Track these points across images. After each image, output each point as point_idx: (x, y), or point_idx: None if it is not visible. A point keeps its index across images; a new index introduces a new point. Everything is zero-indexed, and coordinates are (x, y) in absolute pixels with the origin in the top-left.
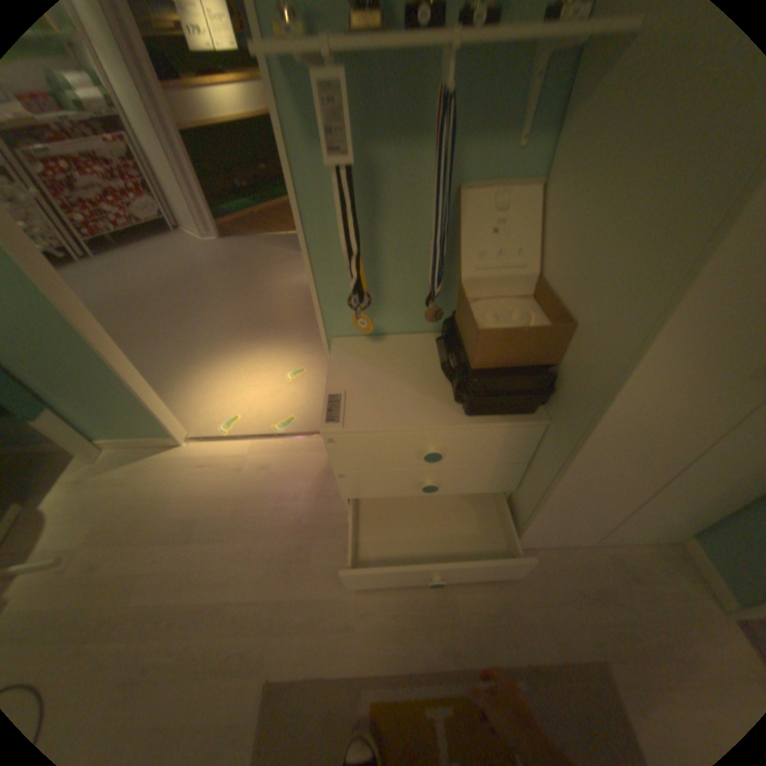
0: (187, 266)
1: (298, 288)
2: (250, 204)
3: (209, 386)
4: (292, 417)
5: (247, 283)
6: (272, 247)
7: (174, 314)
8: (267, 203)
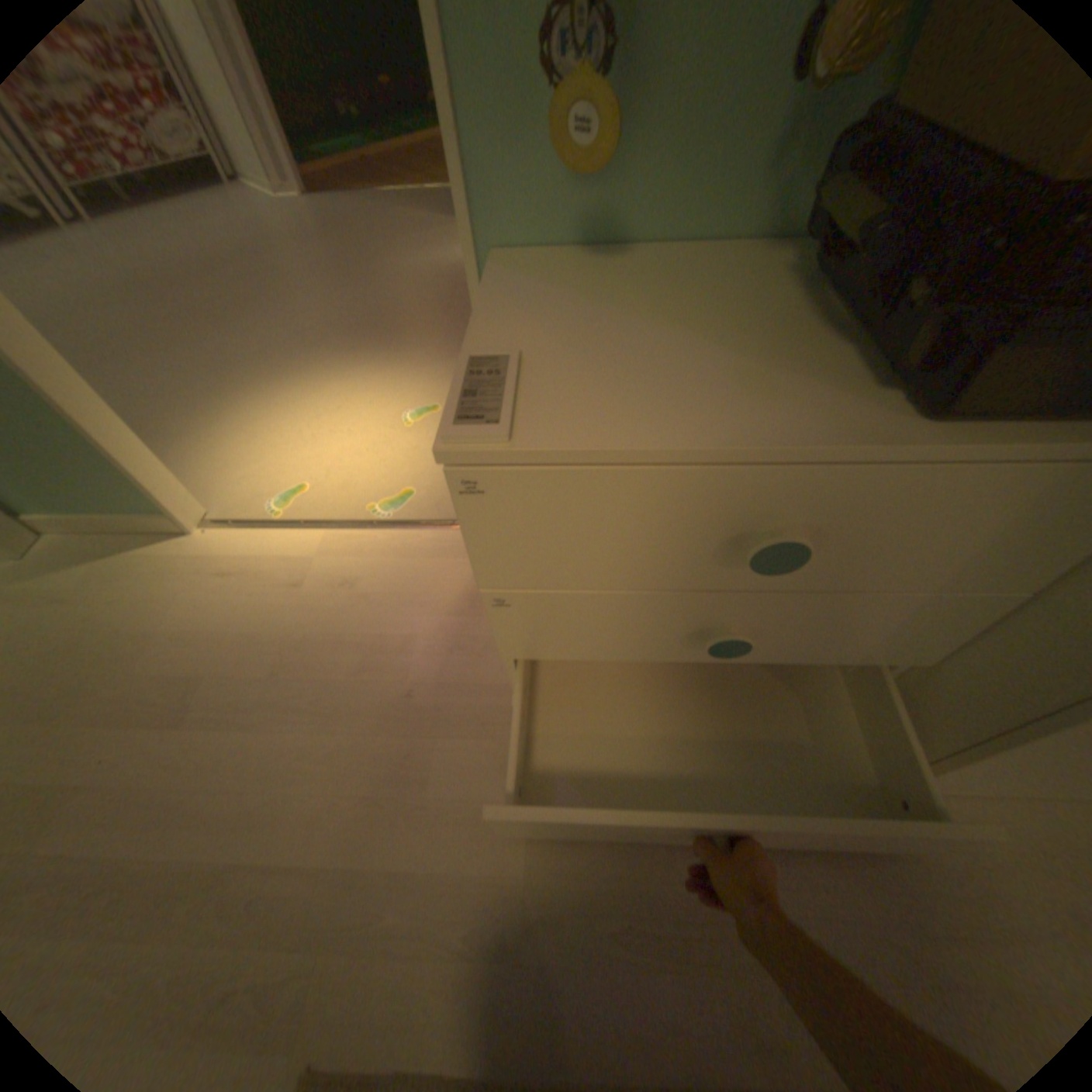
0: (242, 234)
1: (435, 269)
2: (361, 142)
3: (256, 428)
4: (409, 489)
5: (344, 262)
6: (394, 207)
7: (210, 308)
8: (390, 140)
